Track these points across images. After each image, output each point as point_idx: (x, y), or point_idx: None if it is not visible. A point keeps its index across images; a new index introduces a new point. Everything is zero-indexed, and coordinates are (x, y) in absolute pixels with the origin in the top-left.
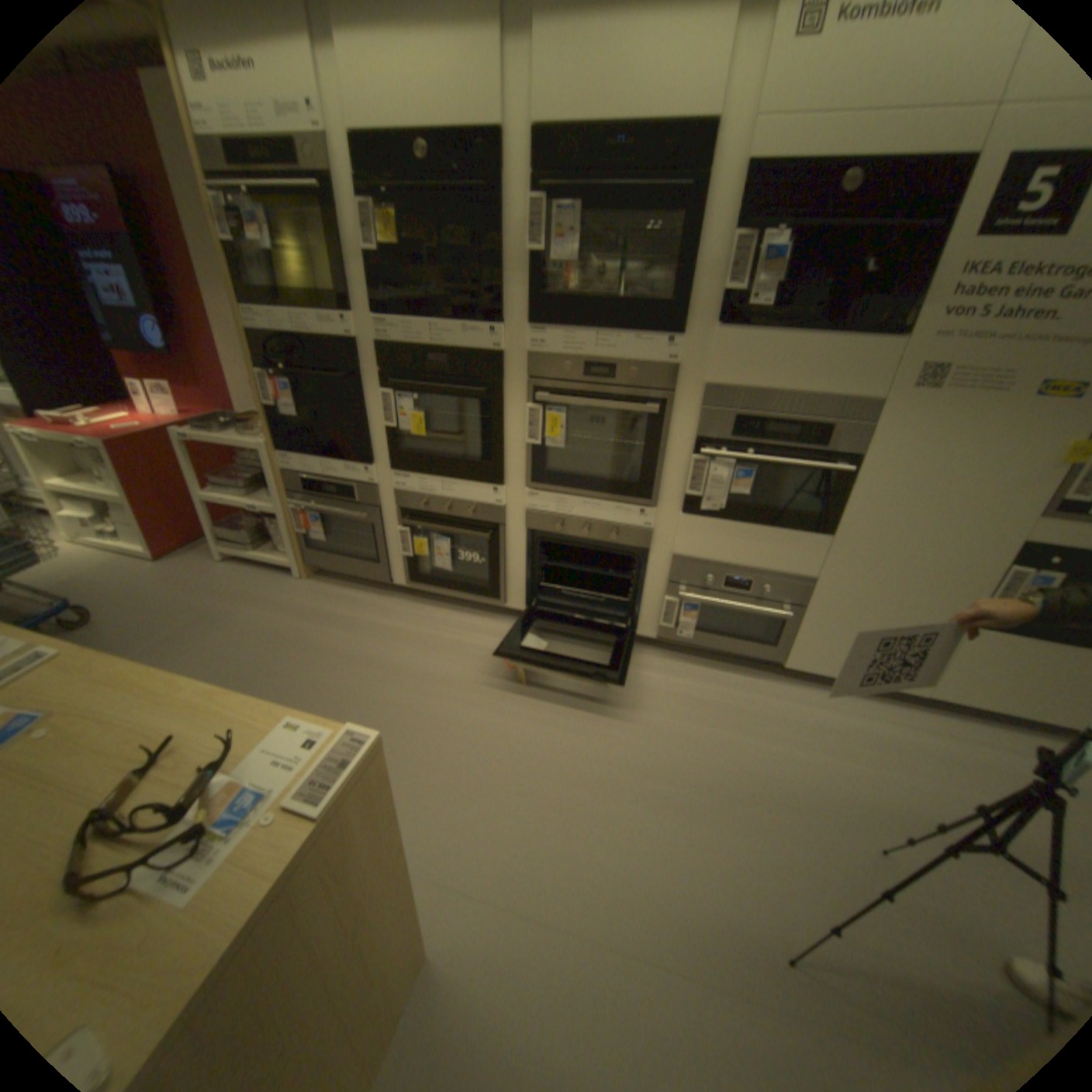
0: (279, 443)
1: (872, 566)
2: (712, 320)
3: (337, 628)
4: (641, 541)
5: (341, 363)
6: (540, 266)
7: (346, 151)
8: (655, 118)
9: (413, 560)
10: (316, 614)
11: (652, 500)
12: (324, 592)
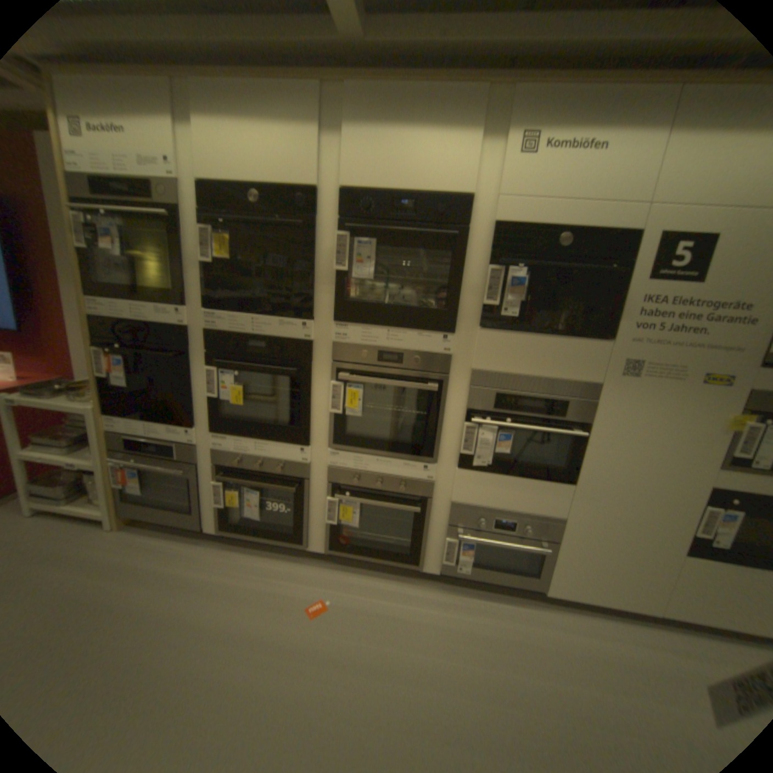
0: (107, 408)
1: (608, 509)
2: (475, 324)
3: (140, 584)
4: (426, 491)
5: (174, 344)
6: (345, 280)
7: (194, 192)
8: (430, 190)
9: (224, 511)
10: (120, 569)
11: (434, 457)
12: (134, 543)
